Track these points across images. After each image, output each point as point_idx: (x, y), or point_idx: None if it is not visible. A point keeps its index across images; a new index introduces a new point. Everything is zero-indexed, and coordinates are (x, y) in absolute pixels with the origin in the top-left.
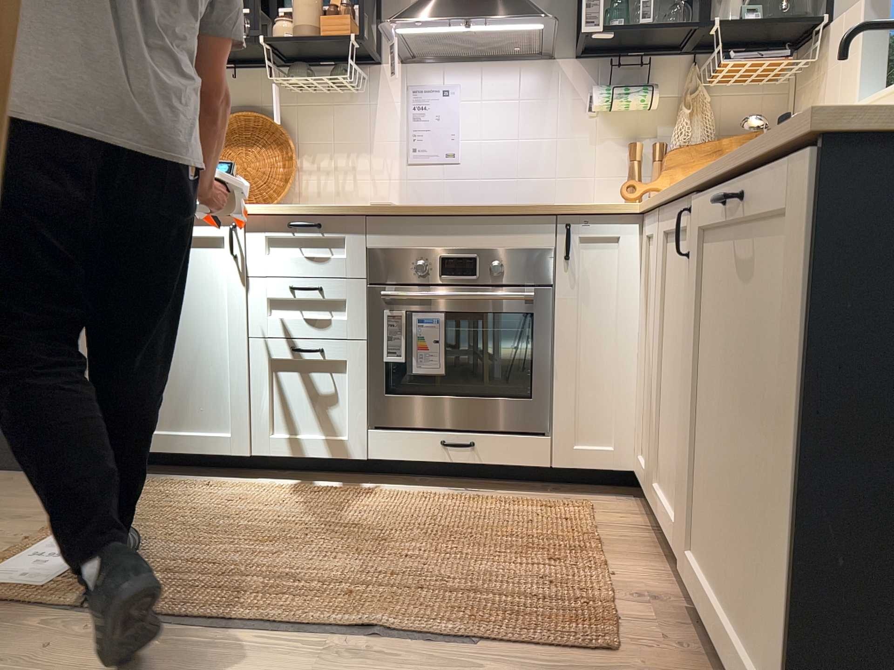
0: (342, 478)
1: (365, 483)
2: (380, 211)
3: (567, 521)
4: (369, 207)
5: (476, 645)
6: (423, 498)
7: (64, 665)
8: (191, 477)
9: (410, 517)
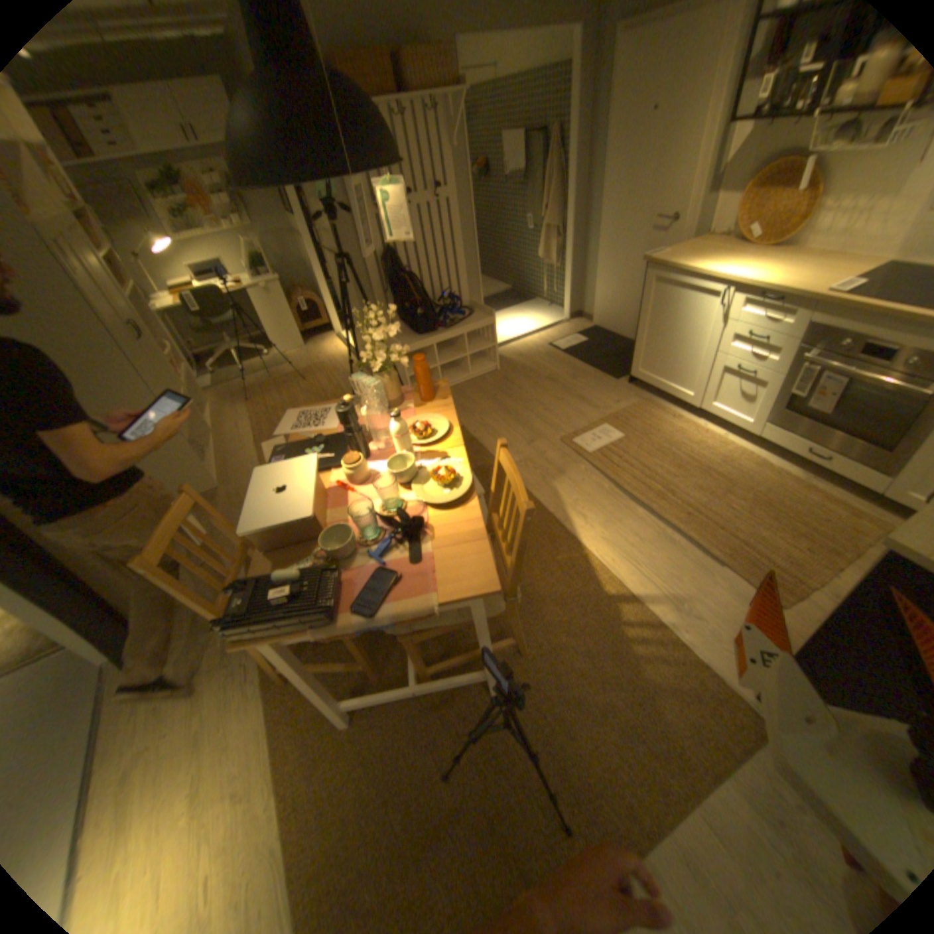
0: (744, 435)
1: (755, 444)
2: (829, 300)
3: (854, 530)
4: (822, 295)
5: (719, 563)
6: (777, 471)
7: (585, 487)
8: (670, 404)
9: (756, 482)
